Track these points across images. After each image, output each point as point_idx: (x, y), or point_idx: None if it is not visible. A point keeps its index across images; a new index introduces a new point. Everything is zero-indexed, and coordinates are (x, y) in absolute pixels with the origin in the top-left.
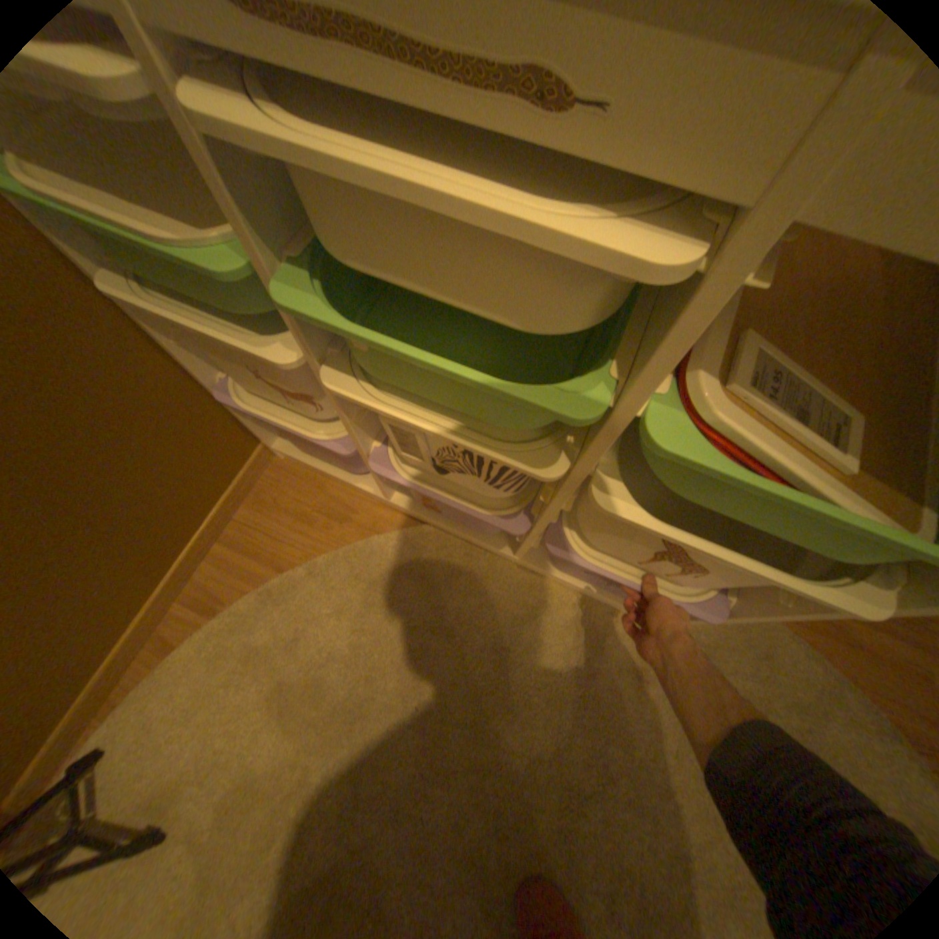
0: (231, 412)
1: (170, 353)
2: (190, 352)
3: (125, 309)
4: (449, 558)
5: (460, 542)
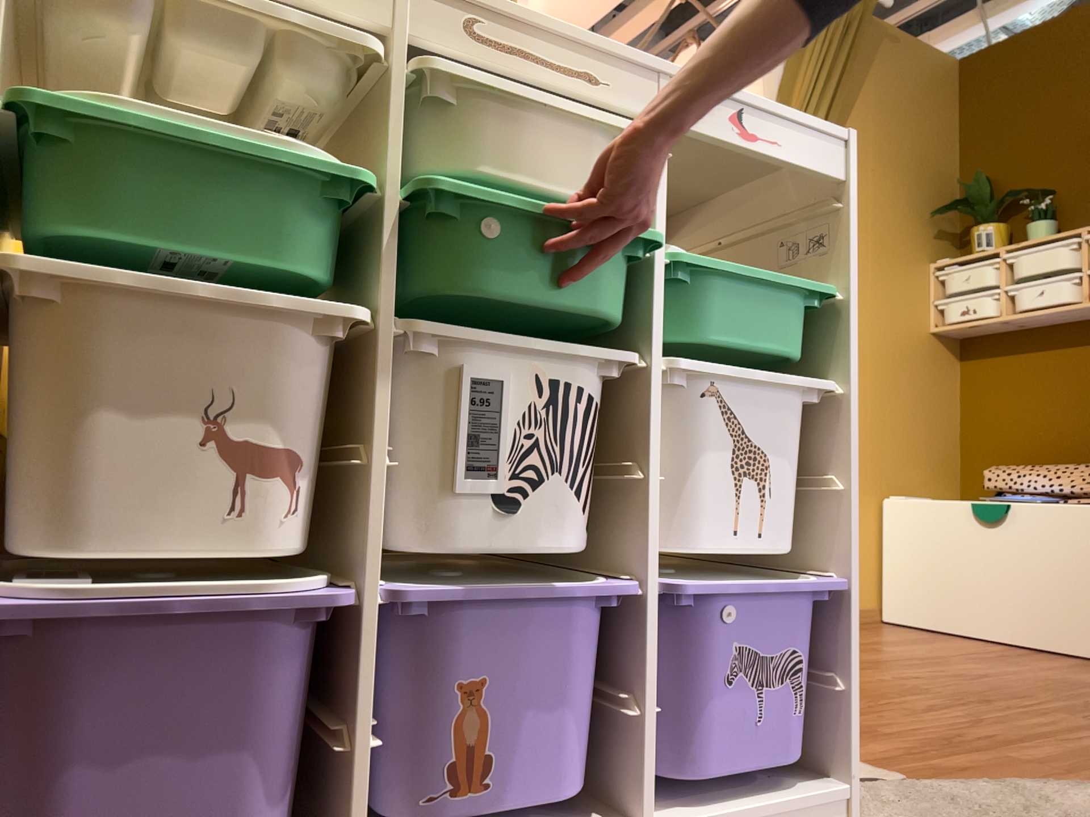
0: None
1: None
2: None
3: None
4: None
5: None
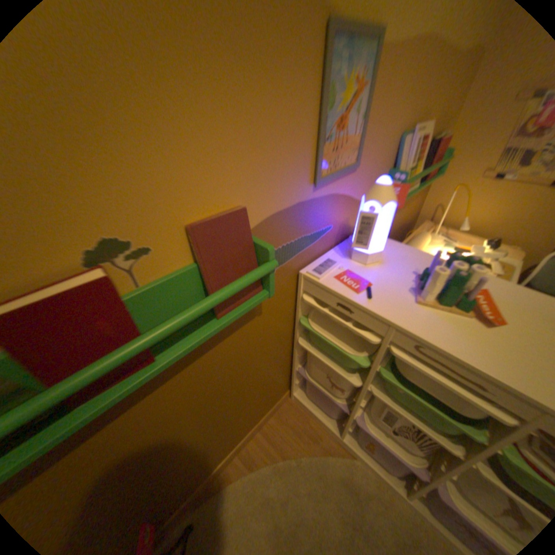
0: (290, 377)
1: (292, 356)
2: (298, 358)
3: (293, 344)
4: (368, 486)
5: (374, 478)
